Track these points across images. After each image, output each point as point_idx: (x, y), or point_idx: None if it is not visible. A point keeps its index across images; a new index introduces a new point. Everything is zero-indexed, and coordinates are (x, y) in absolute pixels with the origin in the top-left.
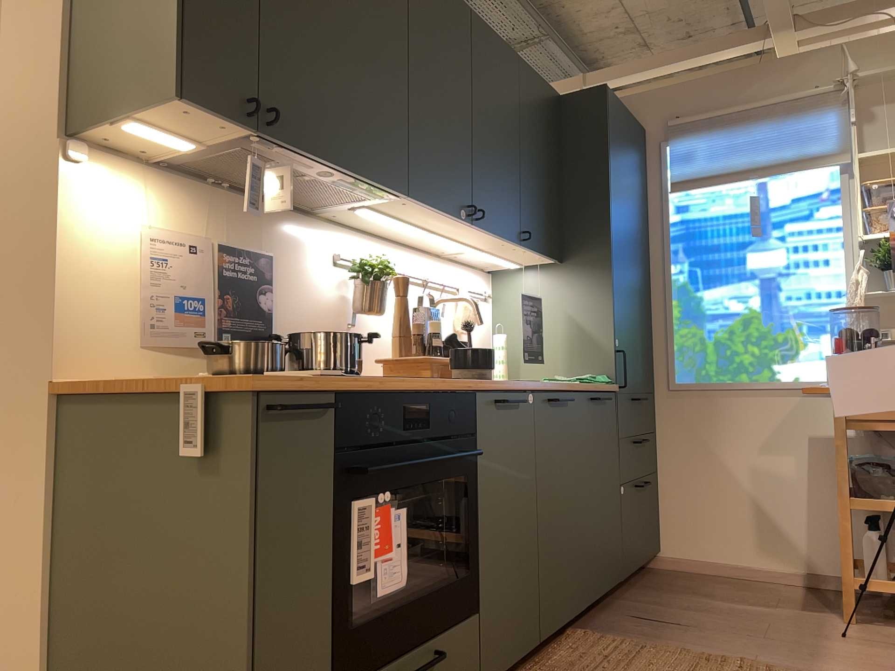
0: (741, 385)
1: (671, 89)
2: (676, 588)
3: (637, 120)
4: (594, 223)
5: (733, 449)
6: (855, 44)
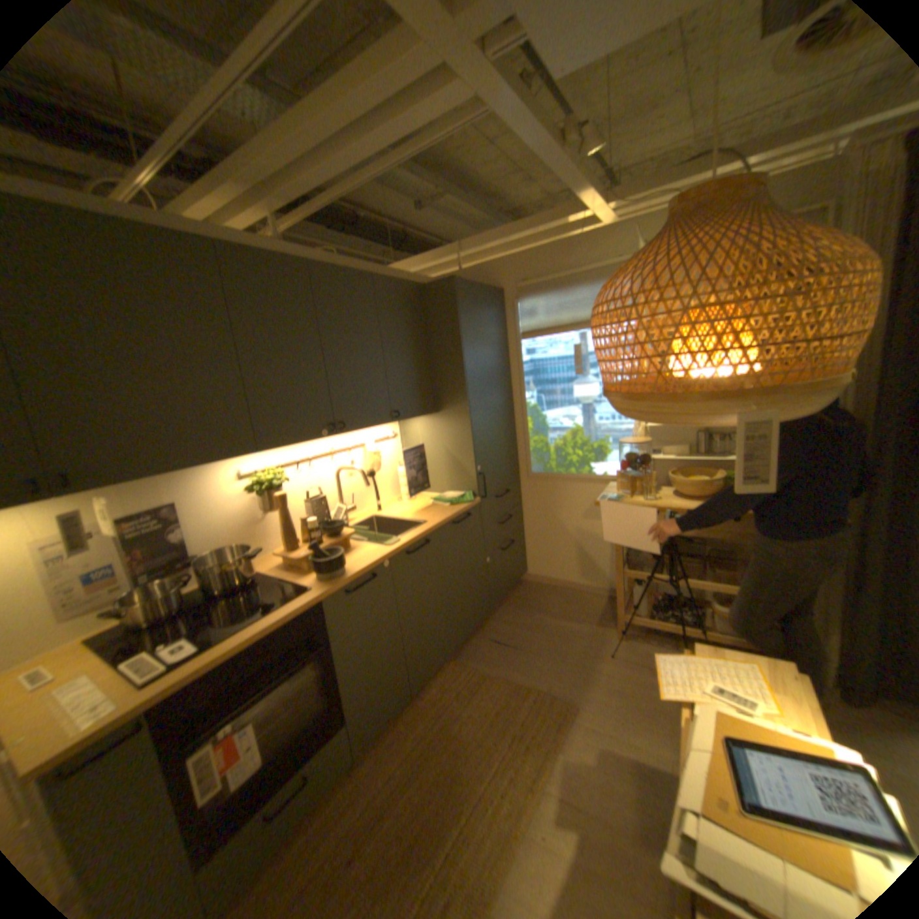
0: (570, 477)
1: (519, 254)
2: (528, 605)
3: (497, 280)
4: (455, 386)
5: (567, 516)
6: (652, 215)
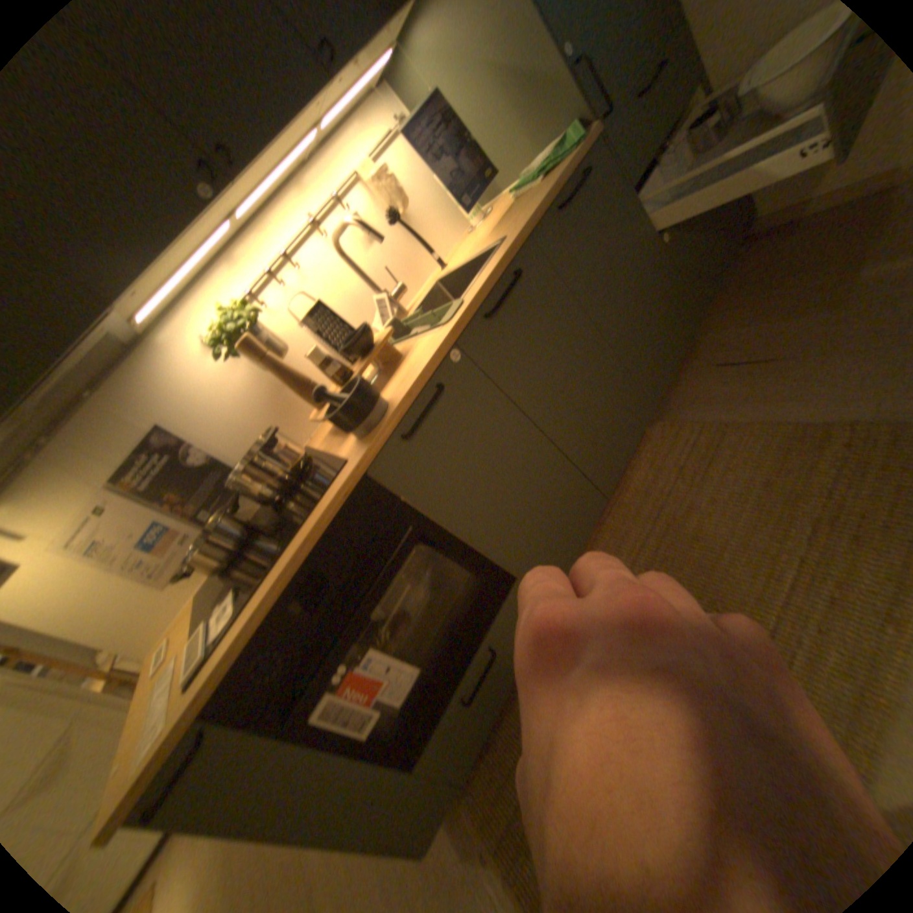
0: None
1: None
2: (777, 270)
3: None
4: None
5: None
6: None
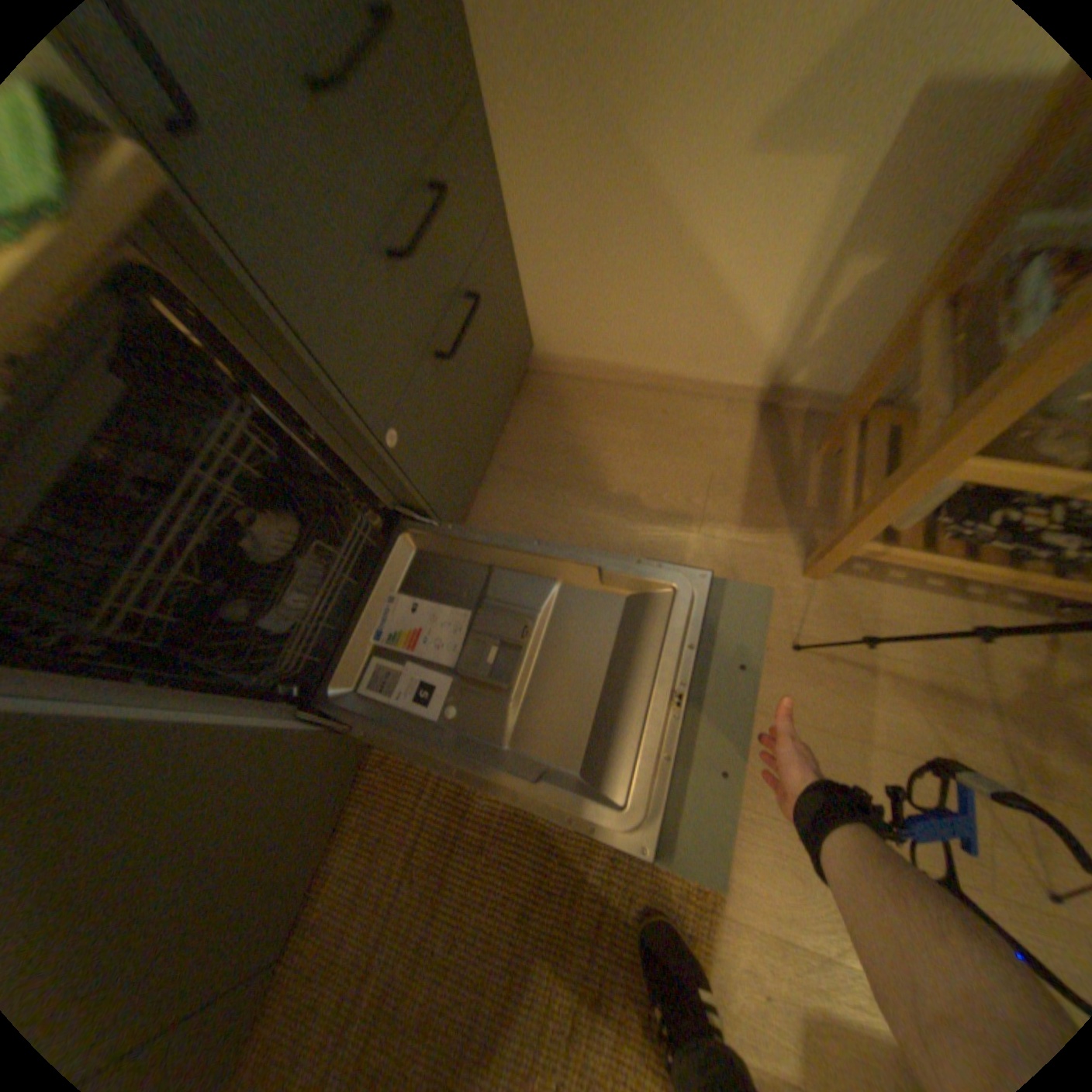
0: None
1: None
2: (549, 467)
3: None
4: None
5: (683, 141)
6: None
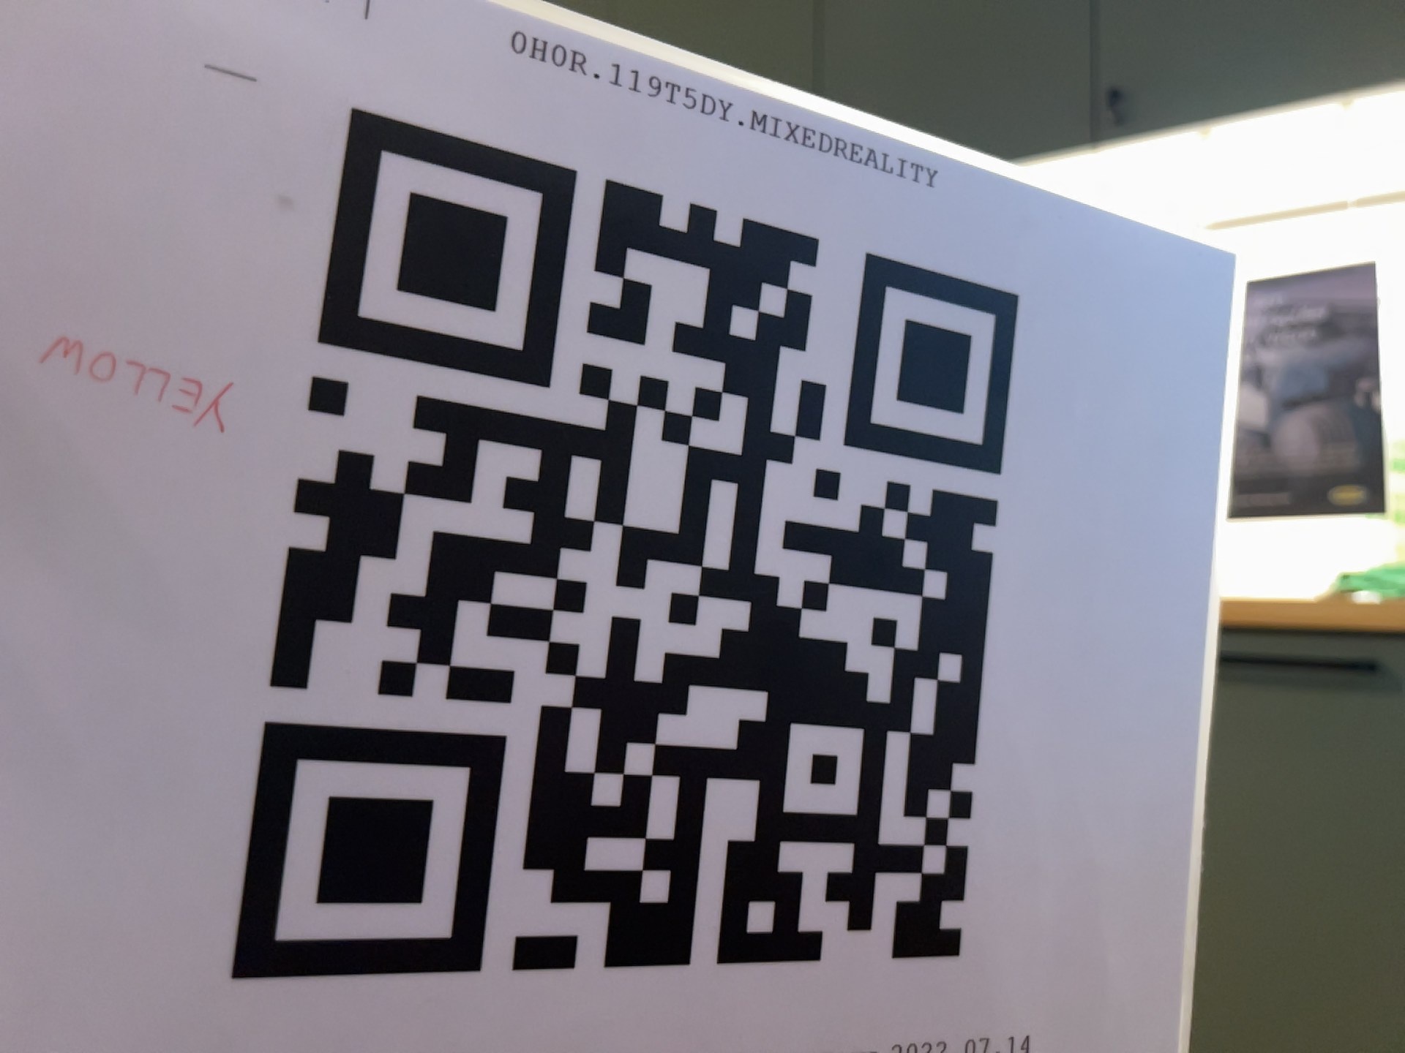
0: None
1: None
2: None
3: None
4: None
5: None
6: None
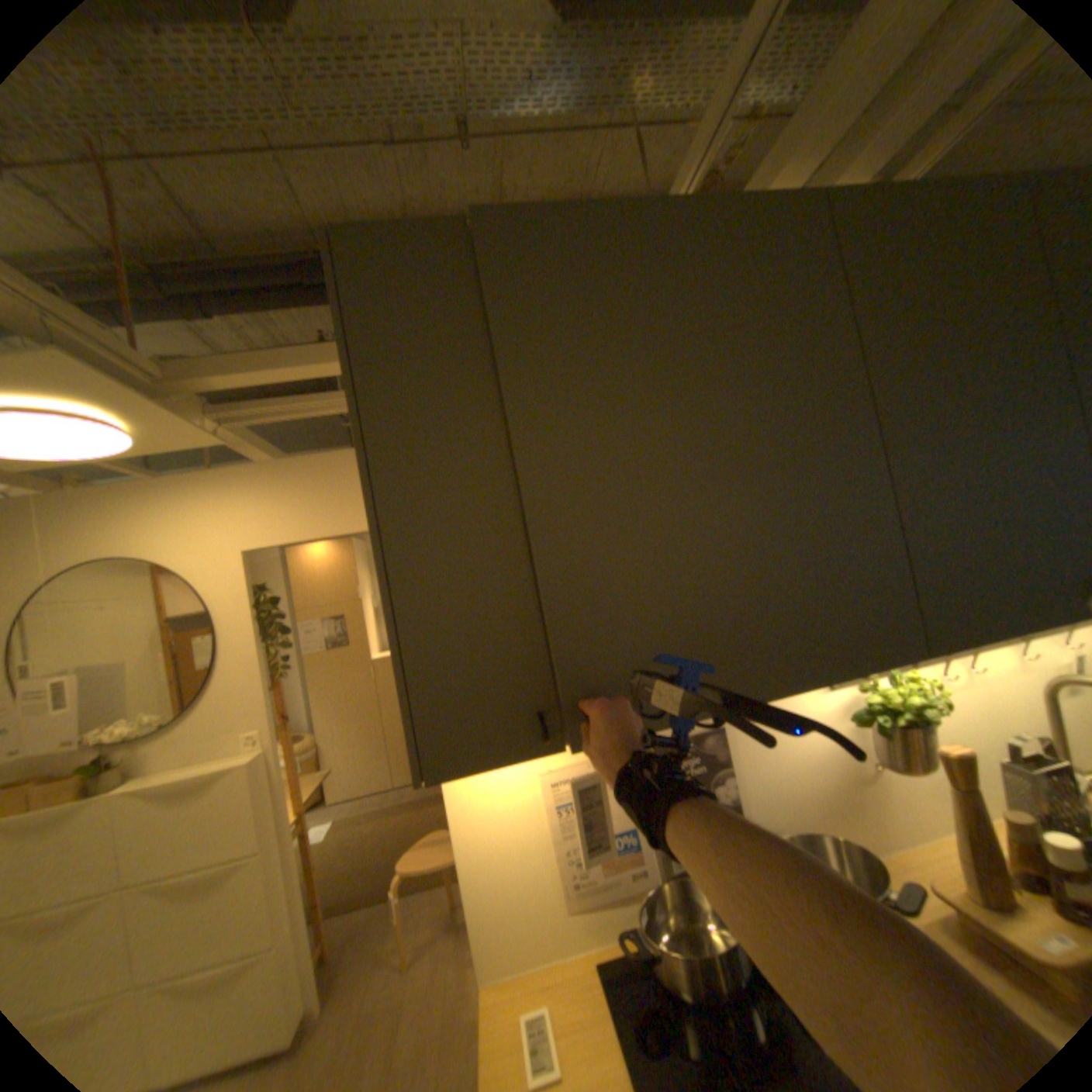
0: None
1: None
2: None
3: None
4: None
5: None
6: None
